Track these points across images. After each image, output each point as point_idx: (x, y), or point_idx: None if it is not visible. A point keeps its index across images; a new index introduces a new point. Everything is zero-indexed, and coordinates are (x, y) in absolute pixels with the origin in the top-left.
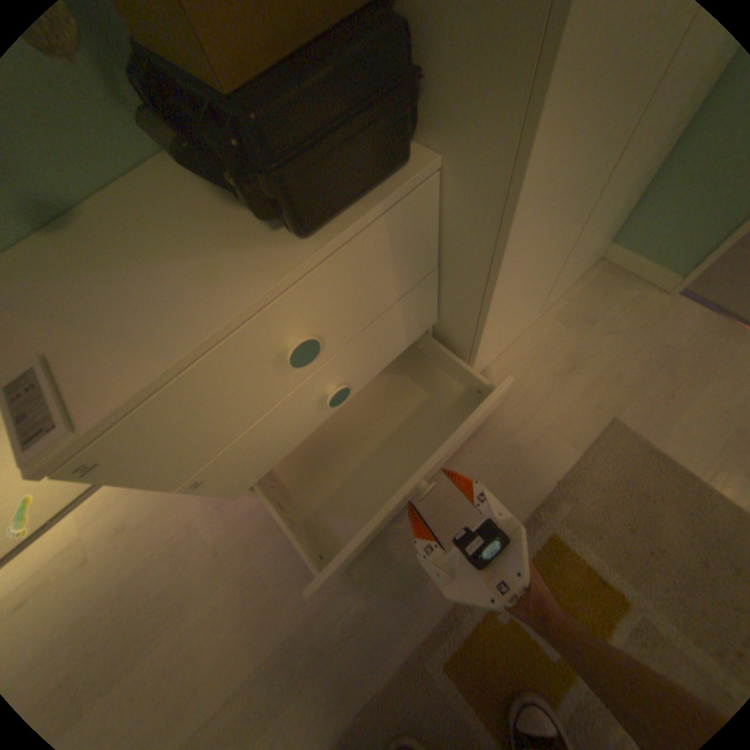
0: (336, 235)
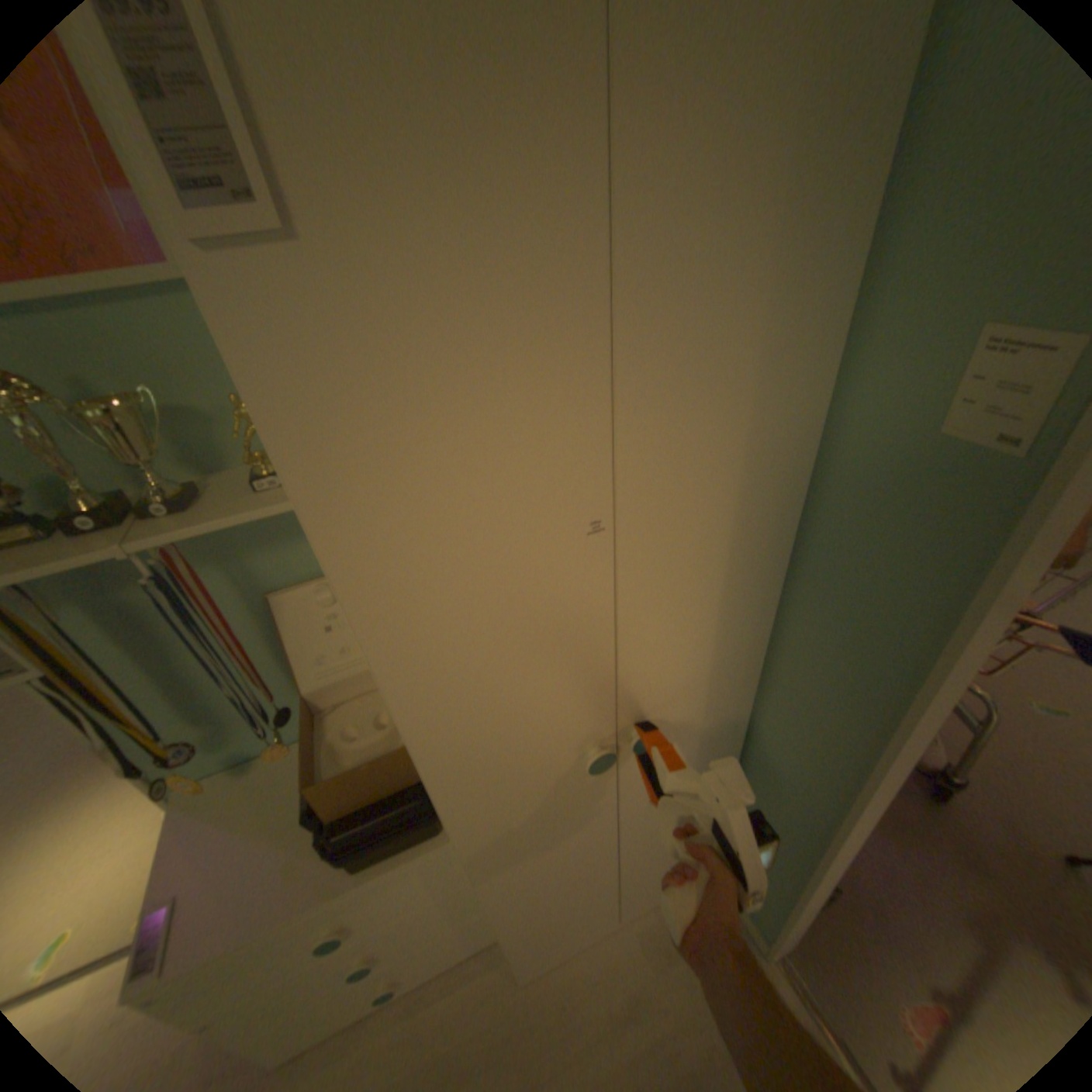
0: (370, 881)
